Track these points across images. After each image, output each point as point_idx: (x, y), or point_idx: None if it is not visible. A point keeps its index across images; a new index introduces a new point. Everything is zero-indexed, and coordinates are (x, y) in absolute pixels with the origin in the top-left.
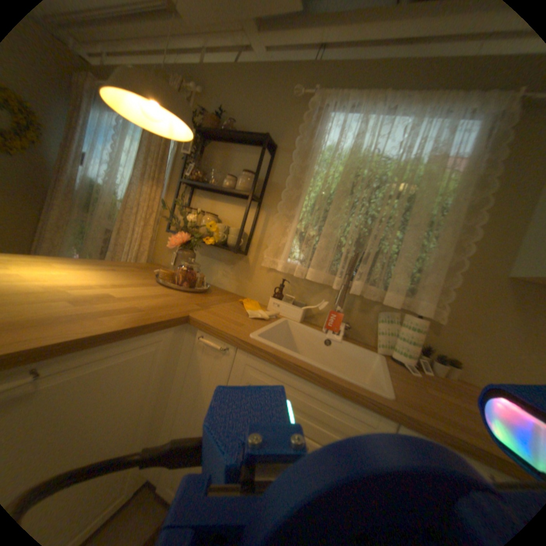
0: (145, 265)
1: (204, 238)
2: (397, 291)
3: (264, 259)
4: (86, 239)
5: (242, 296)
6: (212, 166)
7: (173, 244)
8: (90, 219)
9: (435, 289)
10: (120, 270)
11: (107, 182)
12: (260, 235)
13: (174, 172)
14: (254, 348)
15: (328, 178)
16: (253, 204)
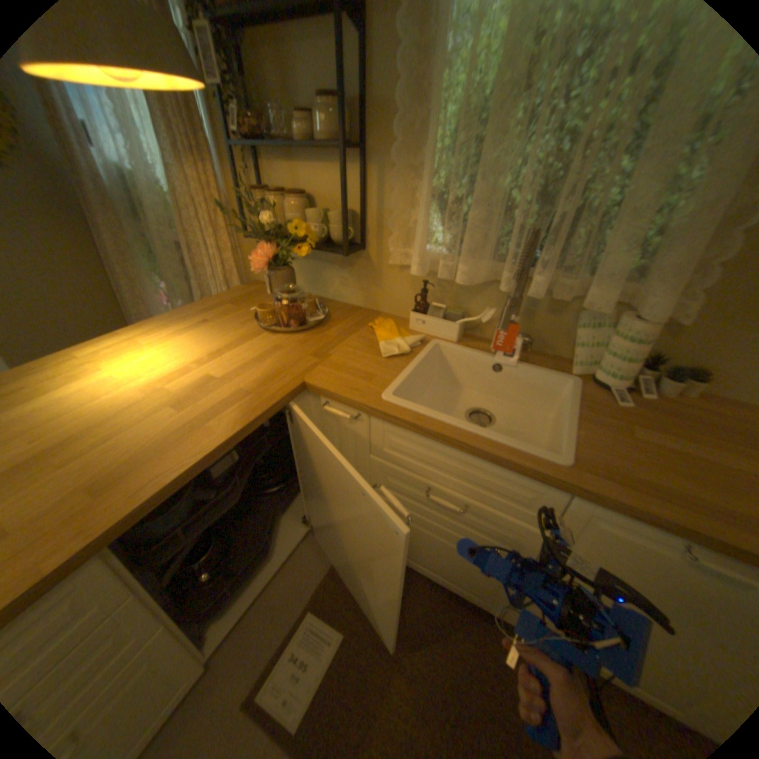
0: (239, 289)
1: (293, 243)
2: (607, 284)
3: (390, 250)
4: (158, 260)
5: (374, 309)
6: (264, 88)
7: (256, 265)
8: (148, 230)
9: (685, 265)
10: (211, 316)
11: (136, 164)
12: (376, 210)
13: (212, 120)
14: (386, 416)
15: (474, 65)
16: (352, 154)
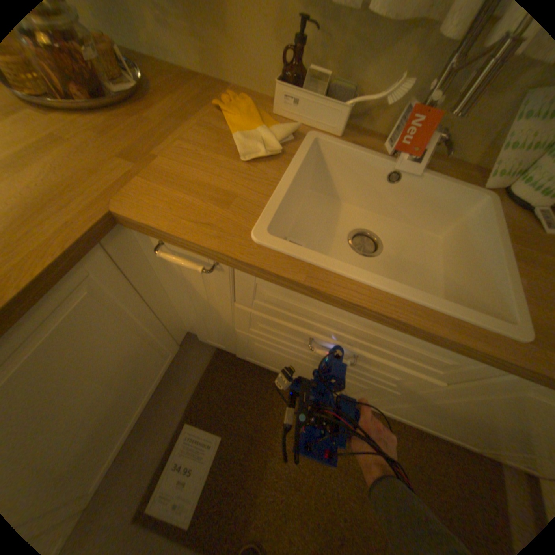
0: None
1: None
2: None
3: None
4: None
5: (217, 77)
6: None
7: None
8: None
9: None
10: None
11: None
12: None
13: None
14: (264, 272)
15: None
16: None
